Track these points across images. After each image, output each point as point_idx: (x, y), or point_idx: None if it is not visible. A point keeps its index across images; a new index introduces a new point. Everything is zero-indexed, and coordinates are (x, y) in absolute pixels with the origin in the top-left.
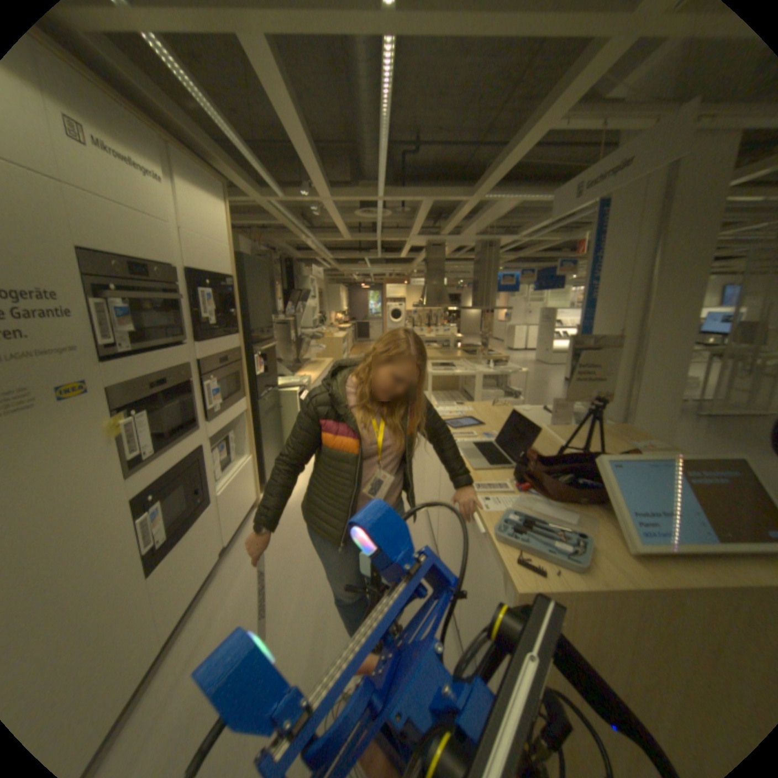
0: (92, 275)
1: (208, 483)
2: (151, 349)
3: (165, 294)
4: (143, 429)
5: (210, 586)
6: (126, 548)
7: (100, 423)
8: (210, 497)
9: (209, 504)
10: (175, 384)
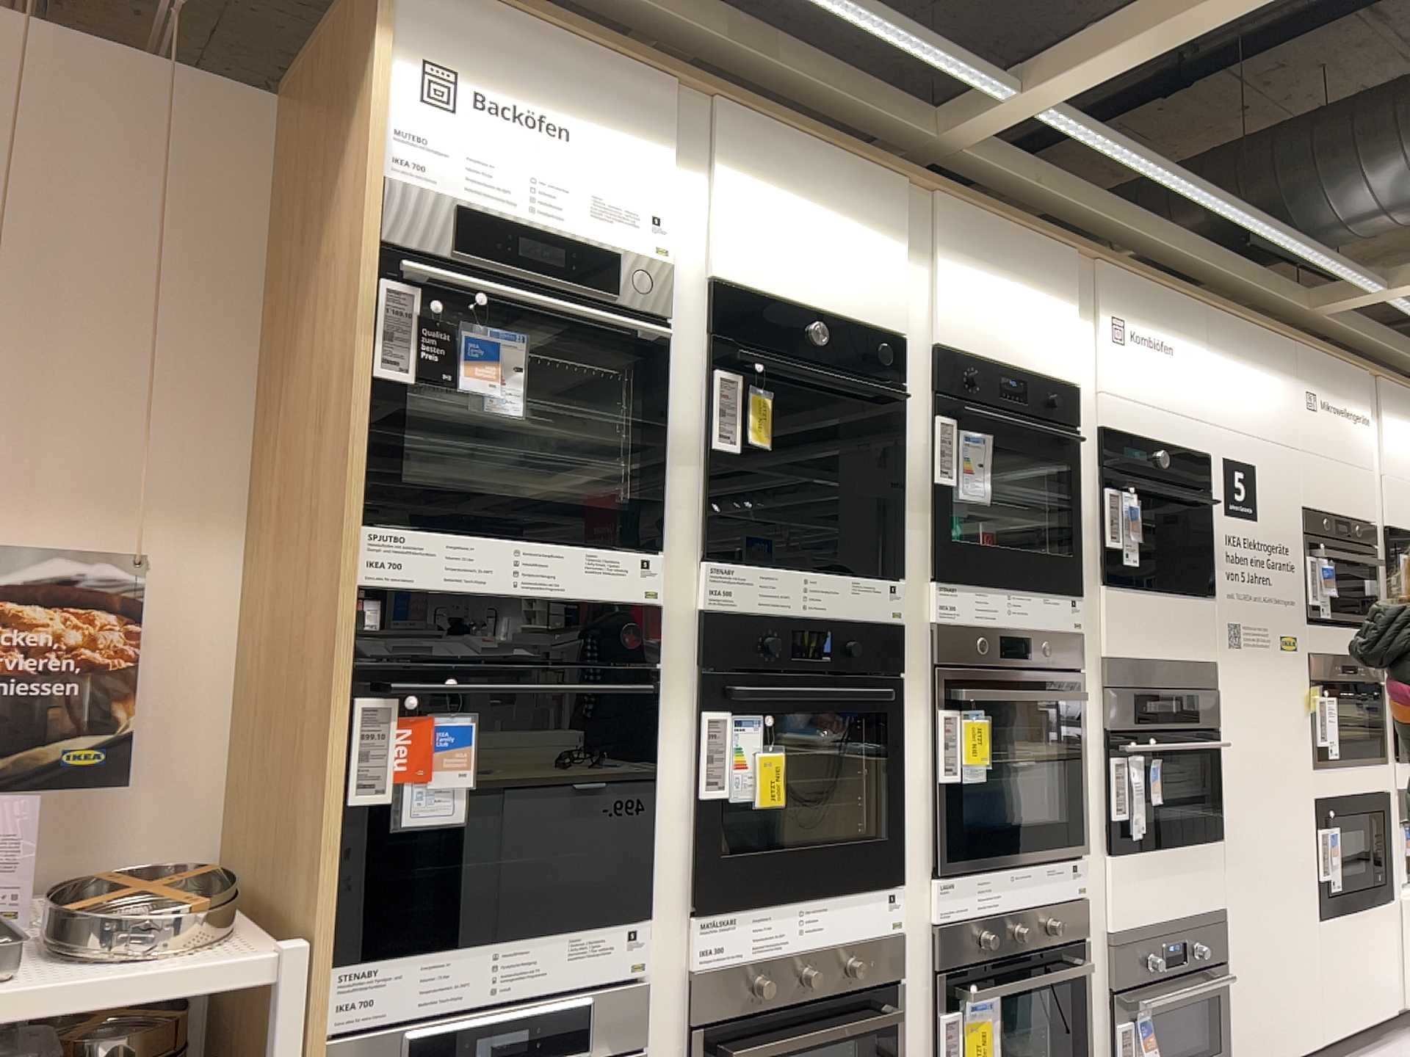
0: (1304, 533)
1: (1392, 864)
2: (1341, 624)
3: (1359, 558)
4: (1330, 717)
5: (1388, 1046)
6: (1307, 854)
7: (1300, 688)
8: (1393, 892)
9: (1392, 901)
10: (1360, 681)
